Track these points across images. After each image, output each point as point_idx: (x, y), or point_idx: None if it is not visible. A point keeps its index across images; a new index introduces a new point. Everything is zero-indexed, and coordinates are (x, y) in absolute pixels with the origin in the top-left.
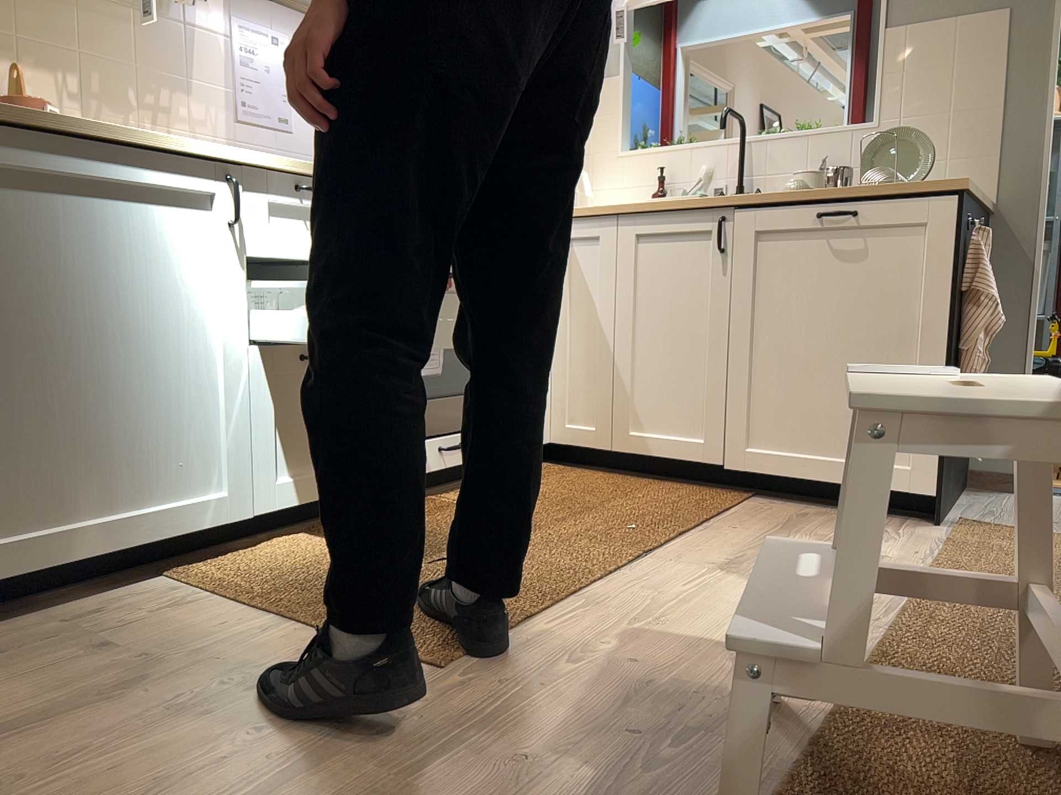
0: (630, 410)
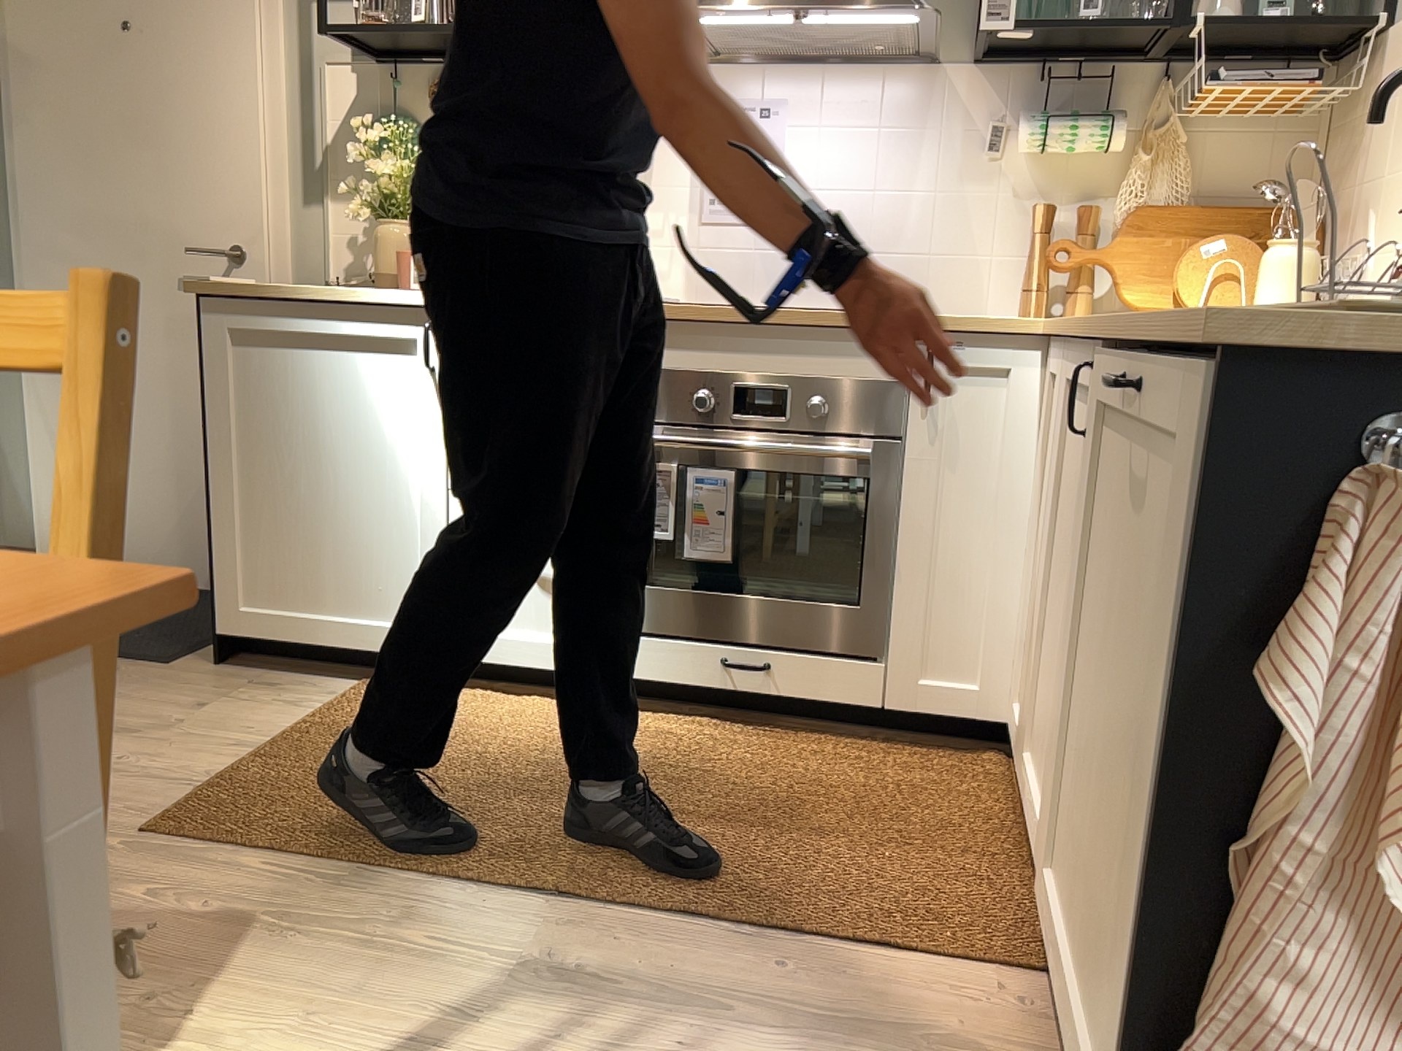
0: (1034, 715)
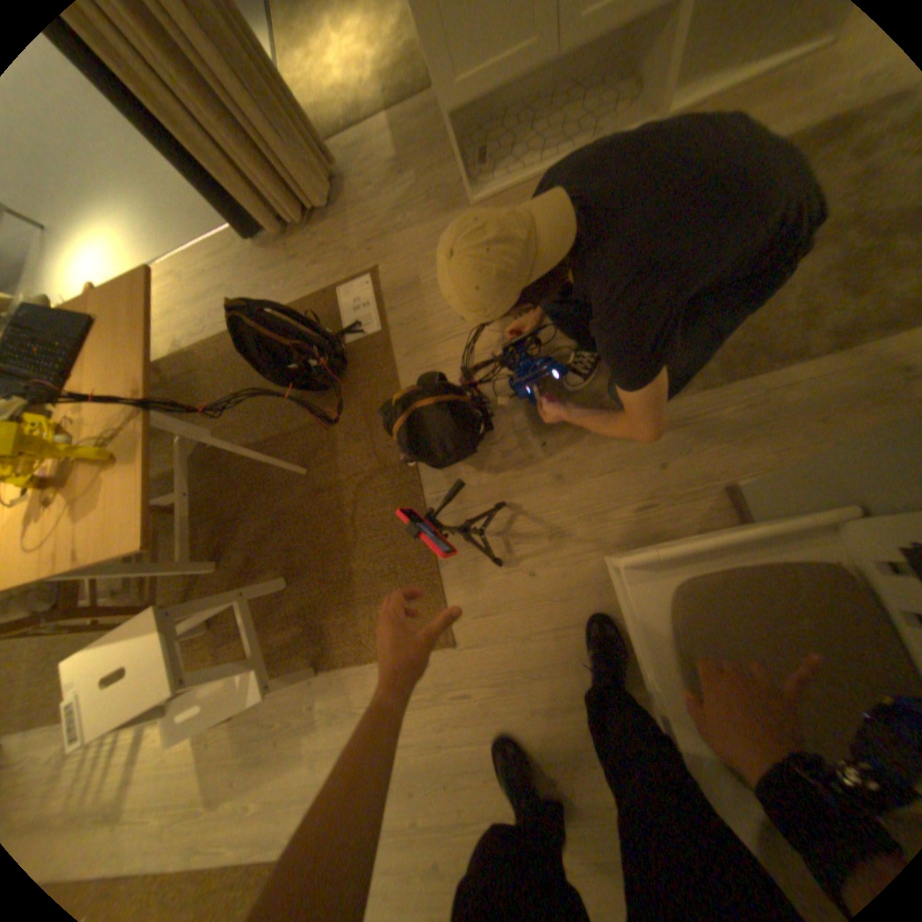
0: None
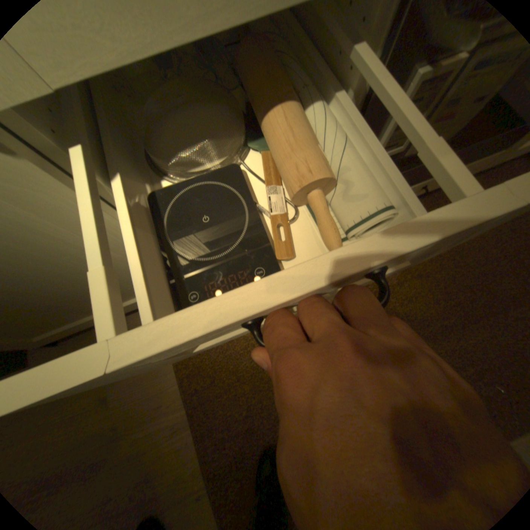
0: None
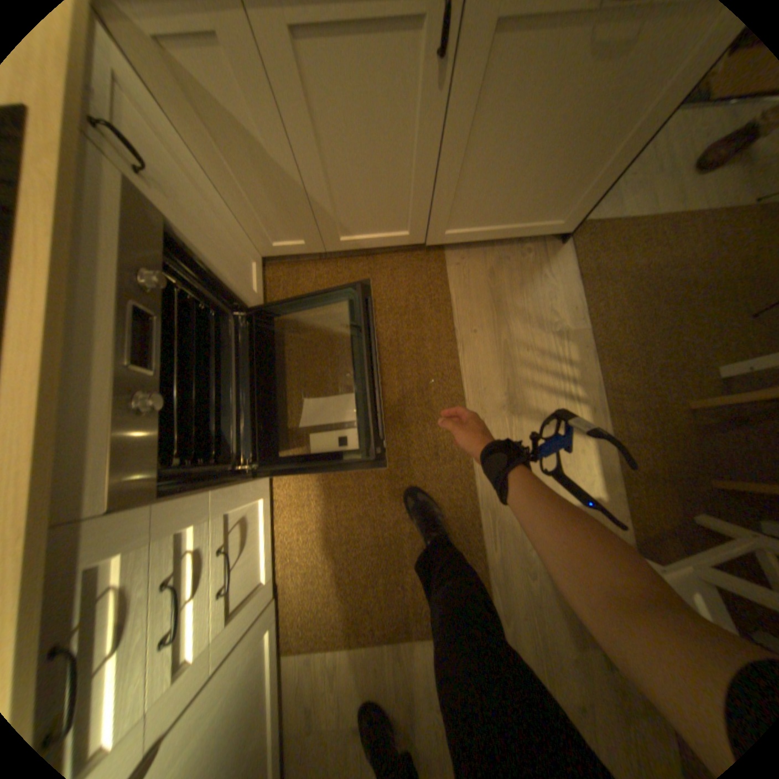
0: (334, 226)
